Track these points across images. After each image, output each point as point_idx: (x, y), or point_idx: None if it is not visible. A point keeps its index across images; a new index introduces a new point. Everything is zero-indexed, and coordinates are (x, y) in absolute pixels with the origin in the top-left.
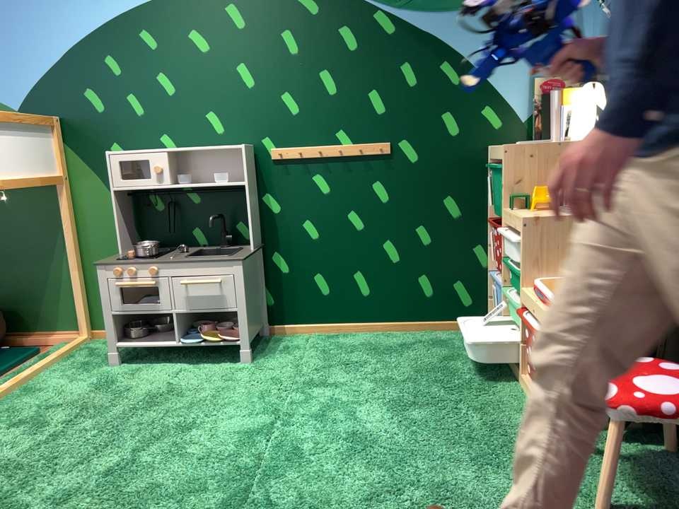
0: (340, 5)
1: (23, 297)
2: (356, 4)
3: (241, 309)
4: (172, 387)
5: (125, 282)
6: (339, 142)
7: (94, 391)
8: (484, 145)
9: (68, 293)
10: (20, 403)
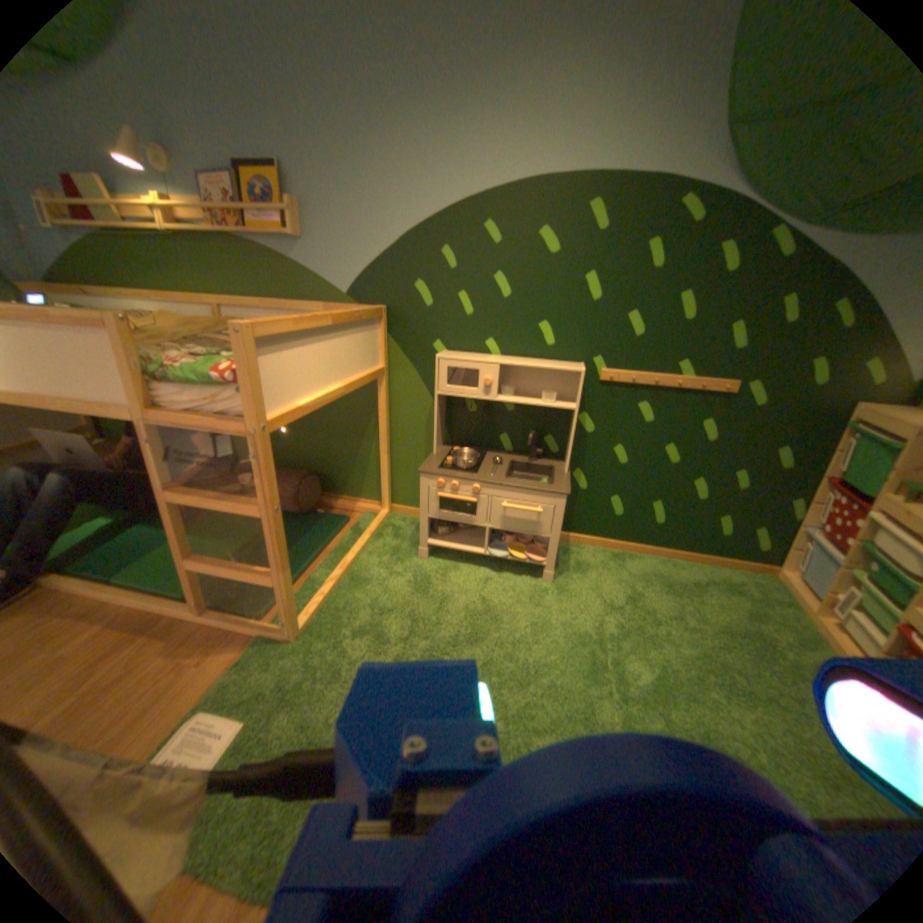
0: (739, 212)
1: (337, 465)
2: (759, 213)
3: (558, 535)
4: (489, 601)
5: (450, 492)
6: (684, 372)
7: (418, 590)
8: (854, 399)
9: (377, 468)
10: (356, 594)
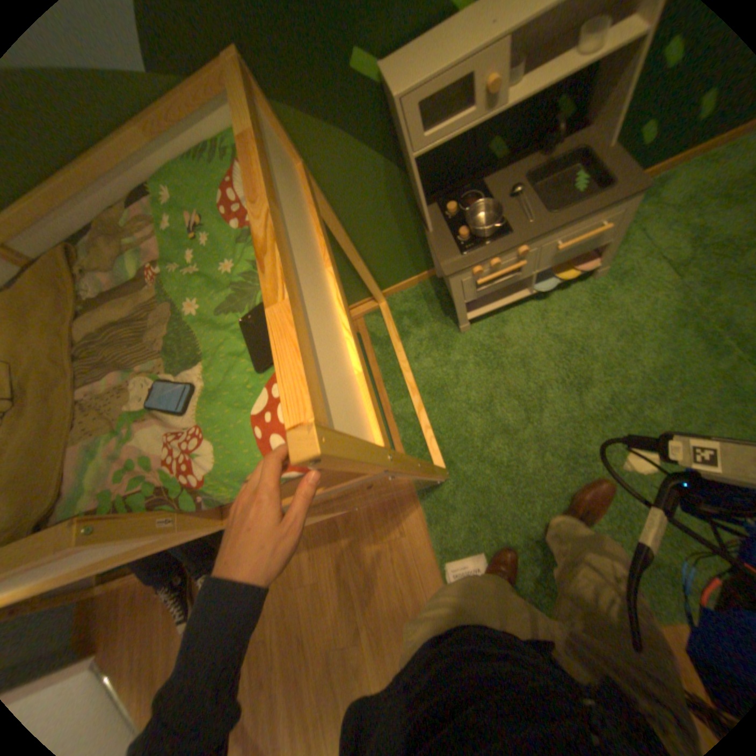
0: None
1: None
2: None
3: (623, 235)
4: (565, 336)
5: (493, 272)
6: None
7: (495, 368)
8: None
9: (354, 274)
10: (450, 406)
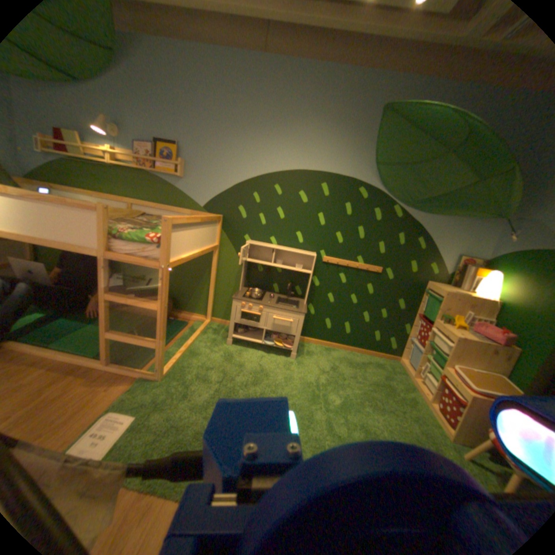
0: (380, 197)
1: (183, 294)
2: (388, 198)
3: (299, 334)
4: (263, 366)
5: (247, 309)
6: (358, 261)
7: (226, 360)
8: (427, 279)
9: (206, 297)
10: (193, 360)
